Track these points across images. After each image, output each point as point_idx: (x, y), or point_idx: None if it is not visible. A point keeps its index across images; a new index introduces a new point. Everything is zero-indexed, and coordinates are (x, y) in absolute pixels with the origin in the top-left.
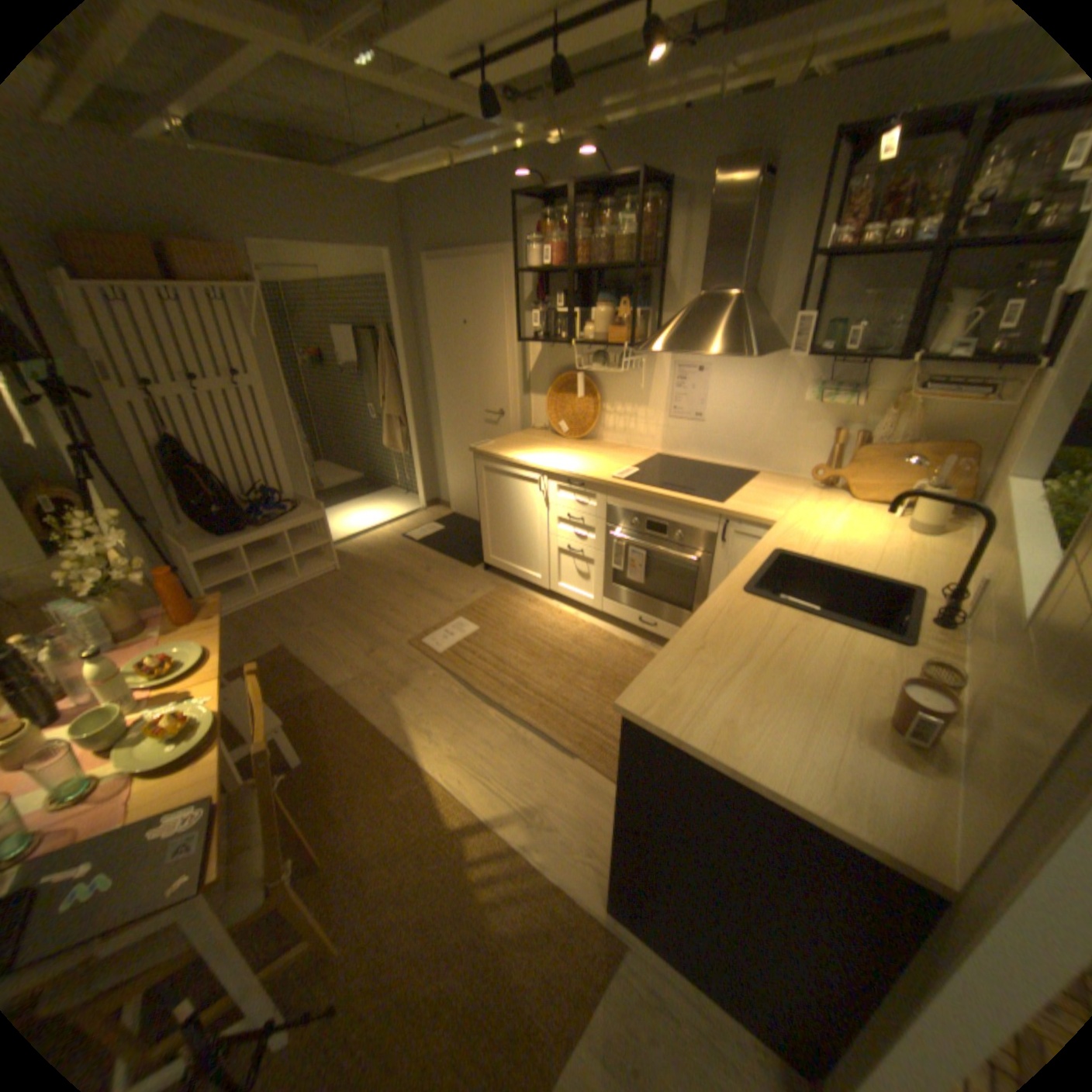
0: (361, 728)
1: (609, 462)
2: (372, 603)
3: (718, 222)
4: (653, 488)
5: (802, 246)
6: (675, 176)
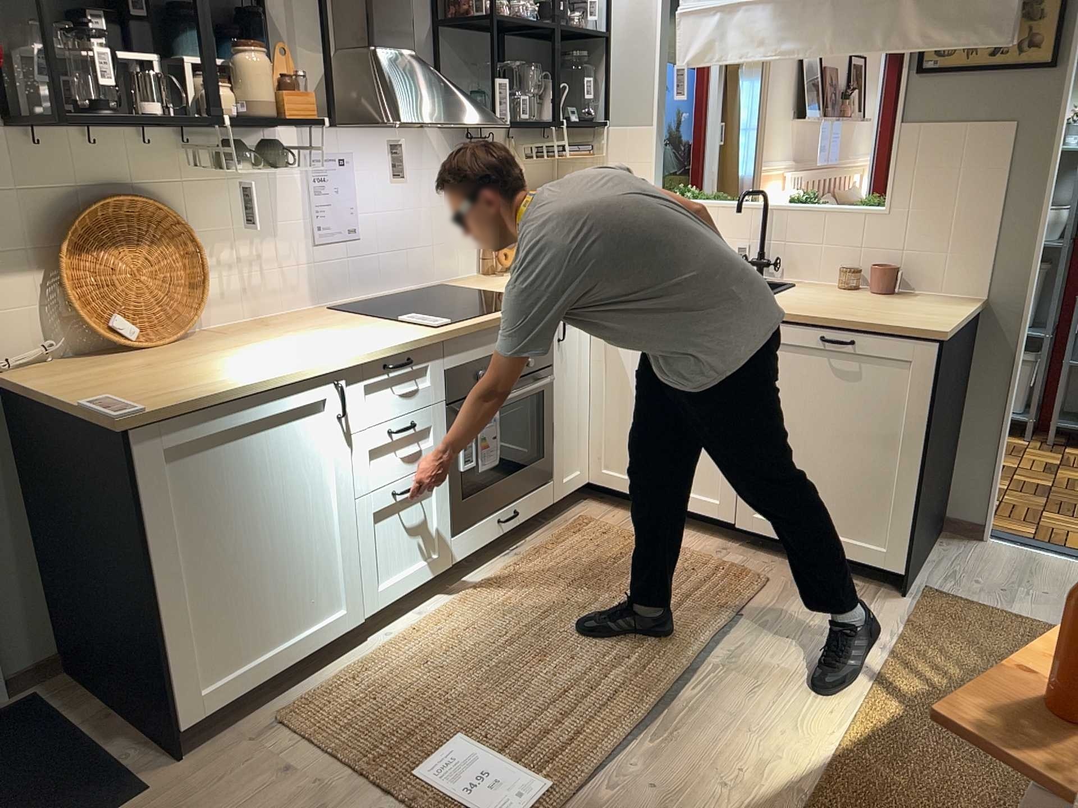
0: None
1: (351, 328)
2: None
3: None
4: (487, 314)
5: (412, 9)
6: None
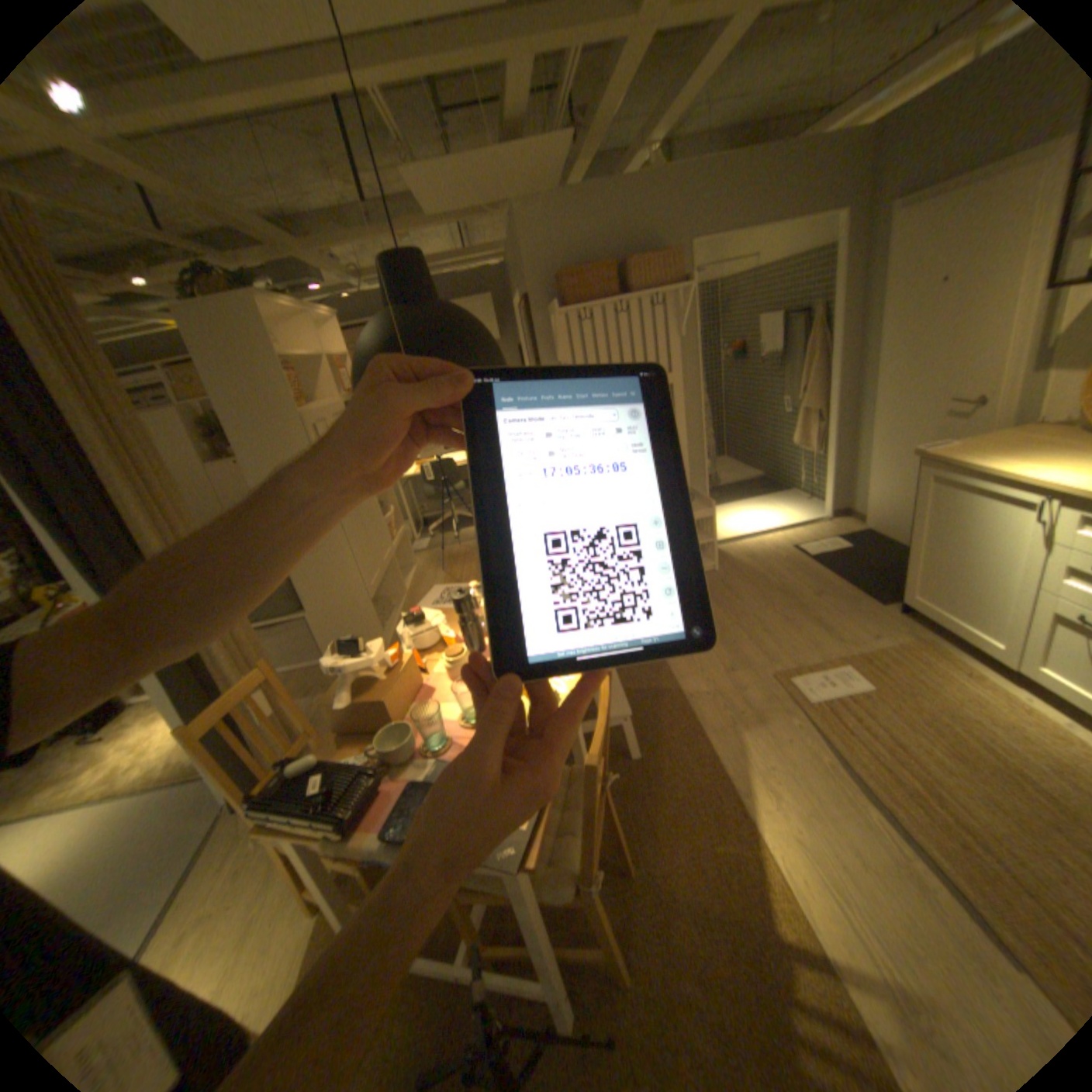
0: (704, 752)
1: None
2: (744, 616)
3: None
4: None
5: None
6: None
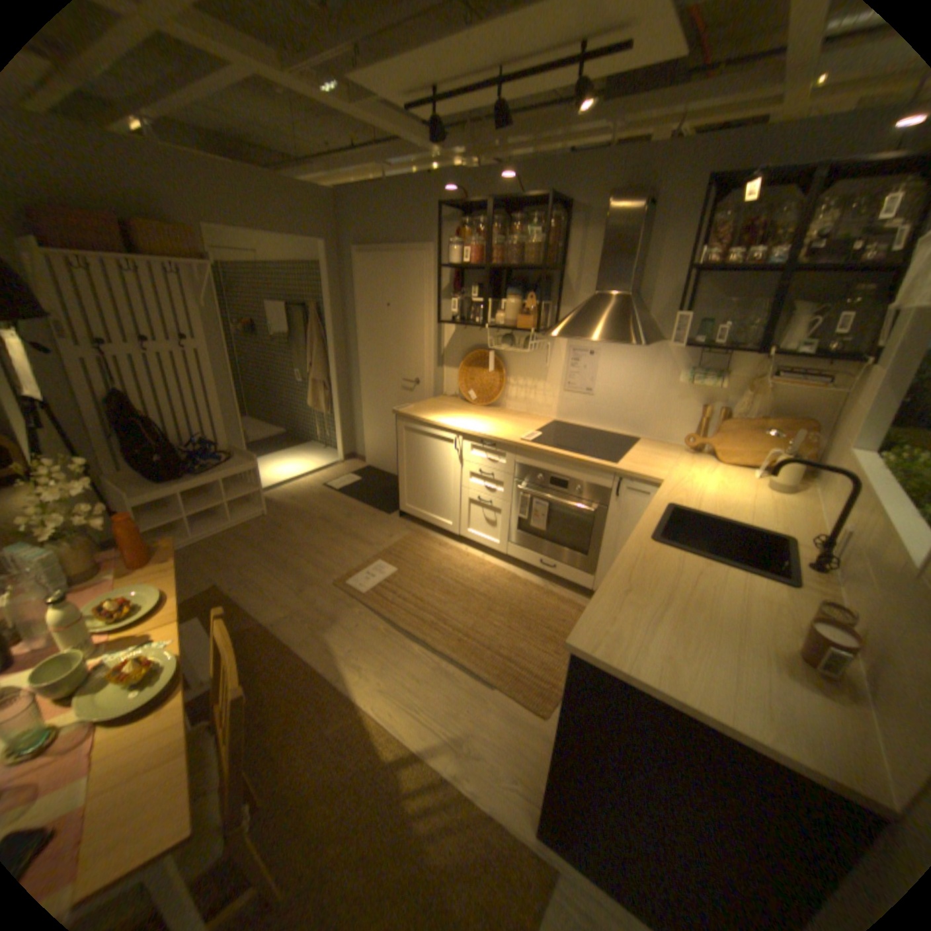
0: (294, 665)
1: (515, 427)
2: (298, 546)
3: (611, 238)
4: (556, 450)
5: (676, 261)
6: (574, 200)
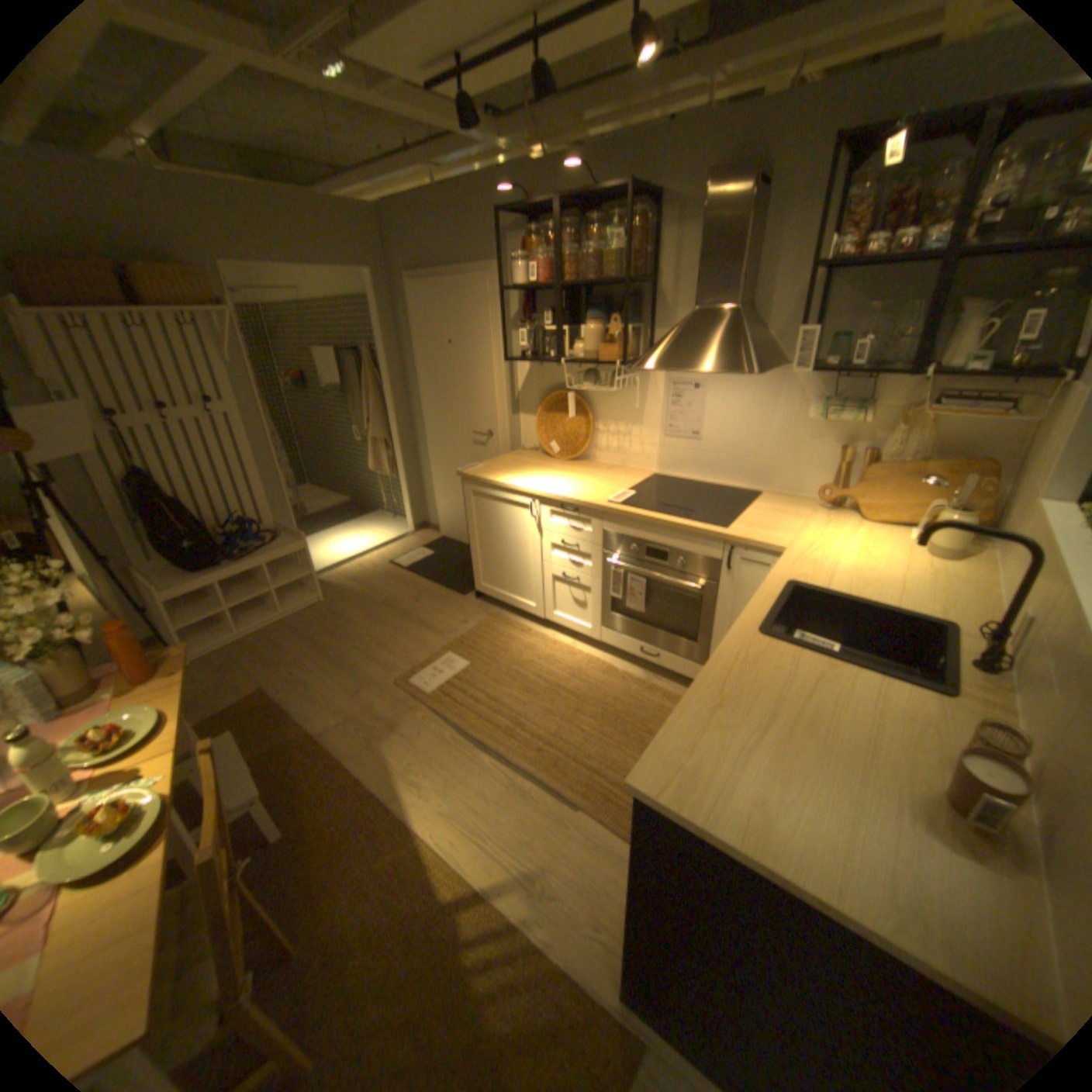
0: (343, 784)
1: (604, 485)
2: (357, 638)
3: (712, 234)
4: (652, 513)
5: (800, 258)
6: (664, 188)
